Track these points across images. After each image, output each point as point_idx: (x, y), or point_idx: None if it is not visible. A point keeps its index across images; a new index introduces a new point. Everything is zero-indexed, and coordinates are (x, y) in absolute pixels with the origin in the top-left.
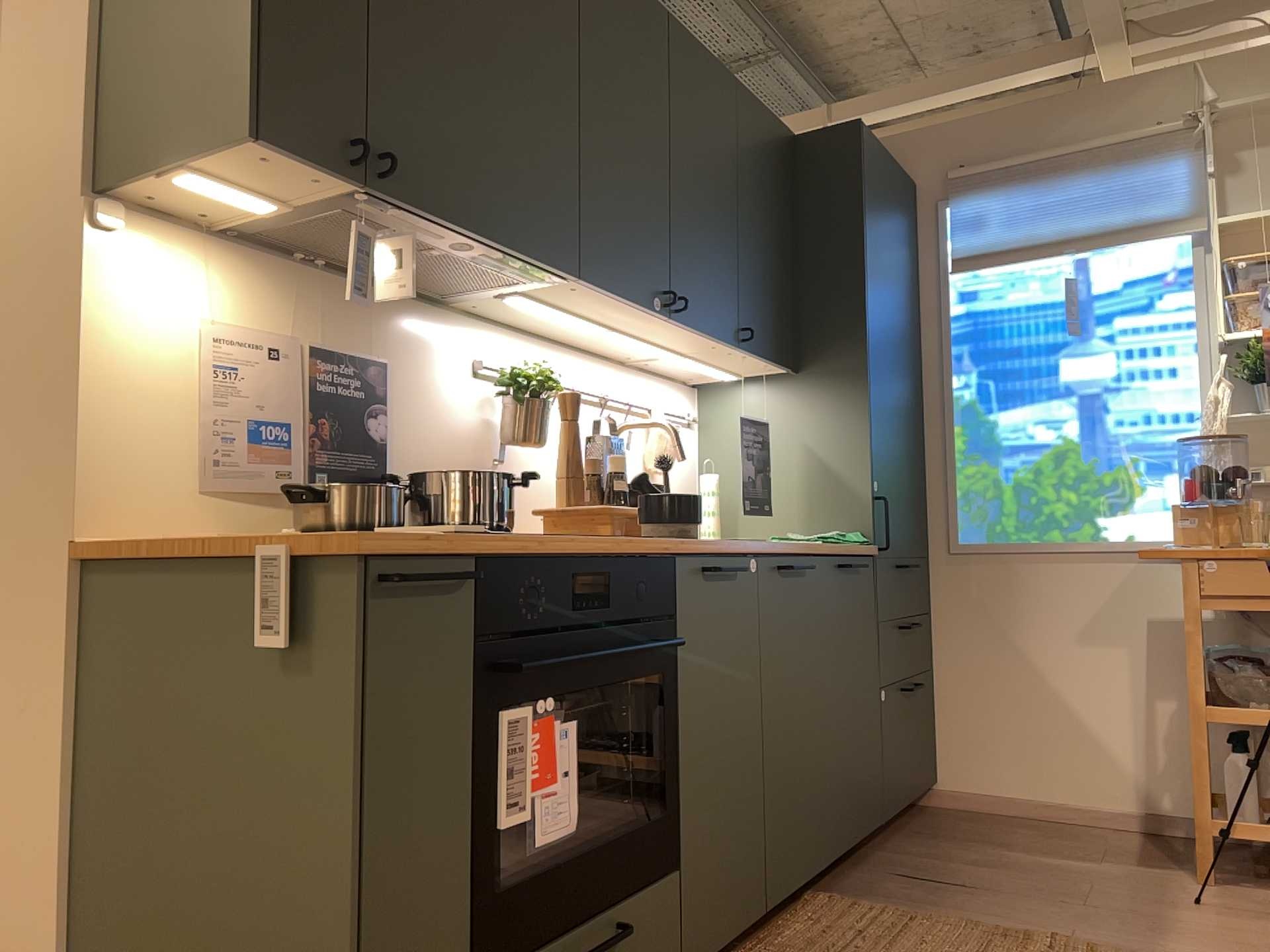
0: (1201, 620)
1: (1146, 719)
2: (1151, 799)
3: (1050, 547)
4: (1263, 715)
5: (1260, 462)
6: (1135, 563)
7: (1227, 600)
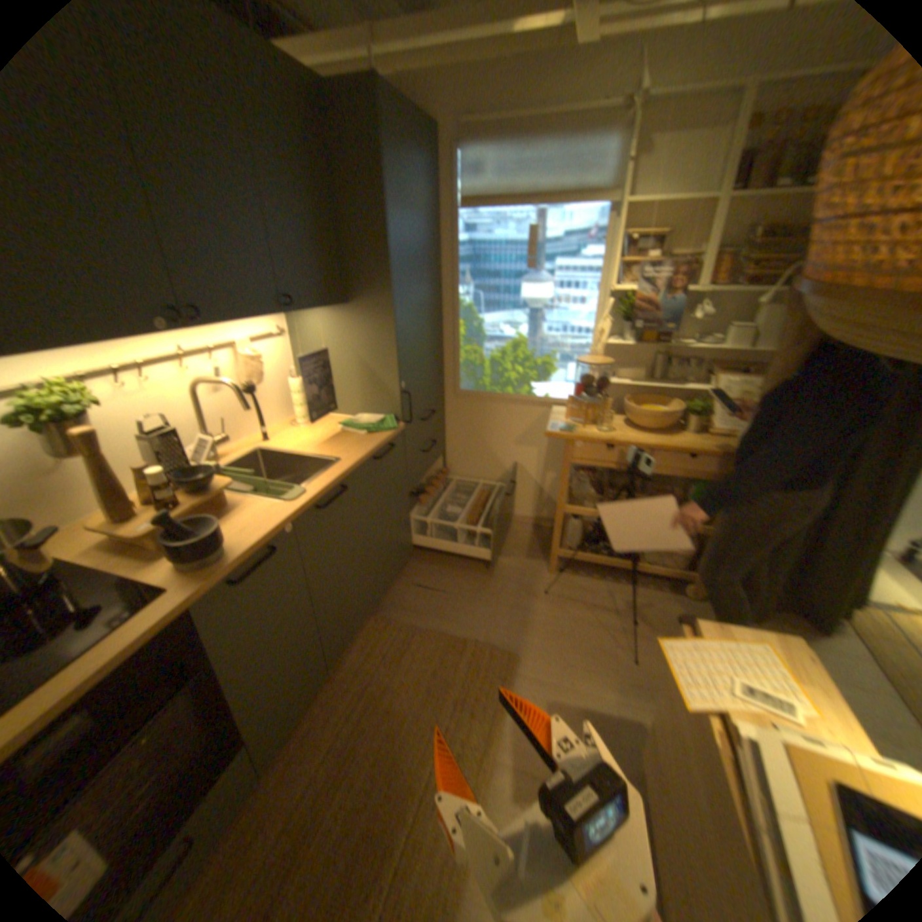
0: (570, 470)
1: (541, 481)
2: (538, 513)
3: (506, 398)
4: (589, 513)
5: (618, 363)
6: (547, 410)
7: (584, 462)
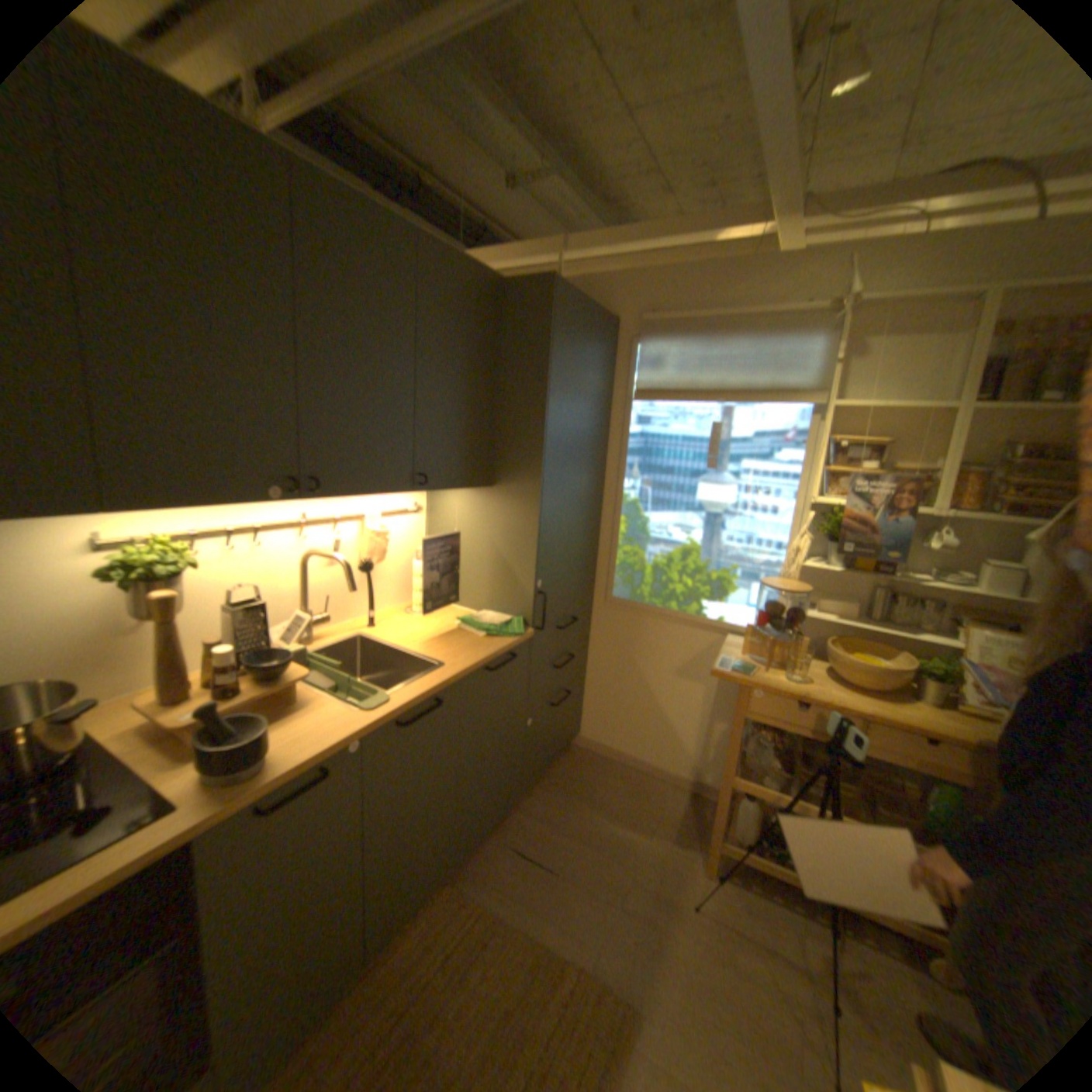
0: (745, 728)
1: (708, 733)
2: (701, 777)
3: (669, 614)
4: (771, 796)
5: (822, 591)
6: (721, 638)
7: (766, 720)
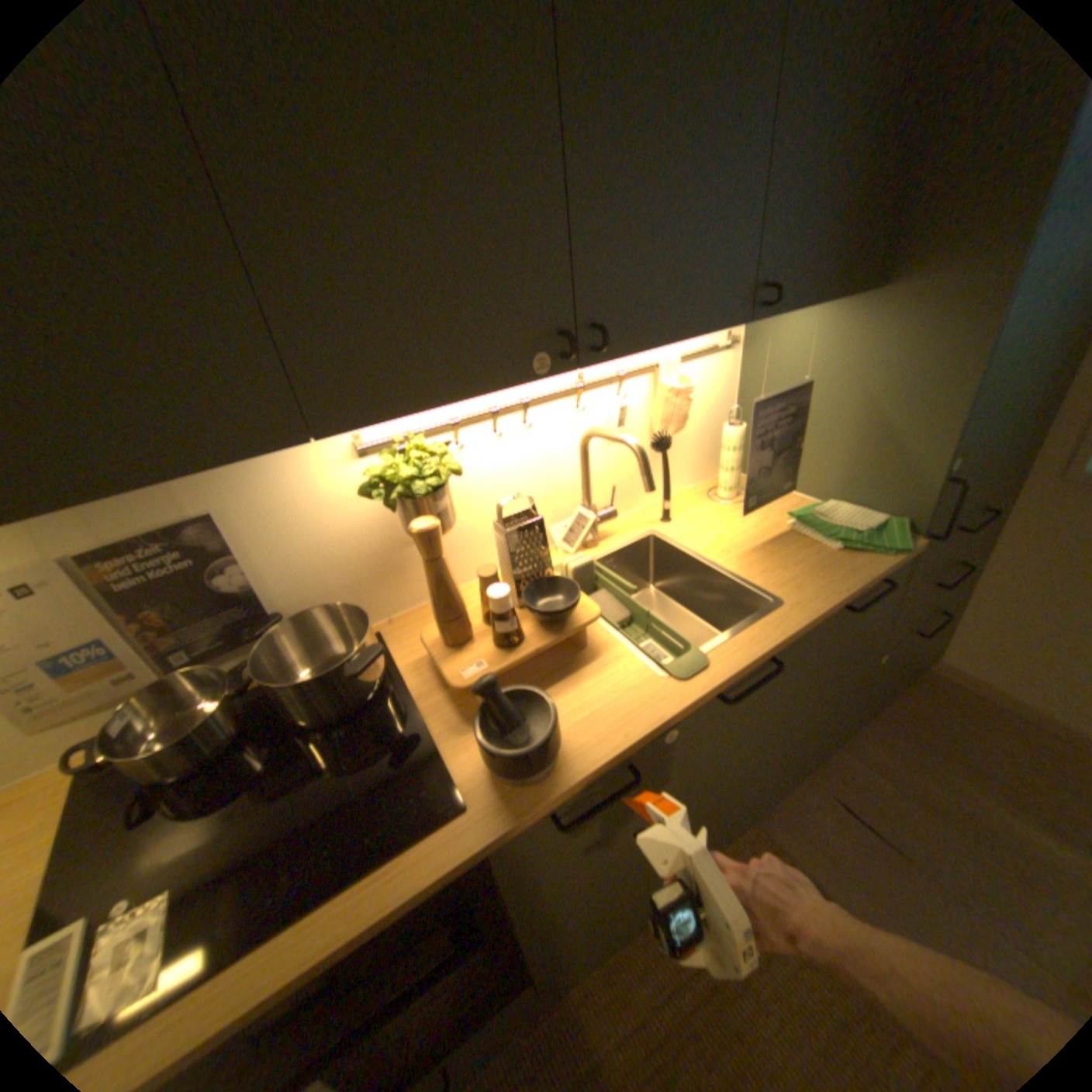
0: None
1: None
2: None
3: None
4: None
5: None
6: None
7: None
